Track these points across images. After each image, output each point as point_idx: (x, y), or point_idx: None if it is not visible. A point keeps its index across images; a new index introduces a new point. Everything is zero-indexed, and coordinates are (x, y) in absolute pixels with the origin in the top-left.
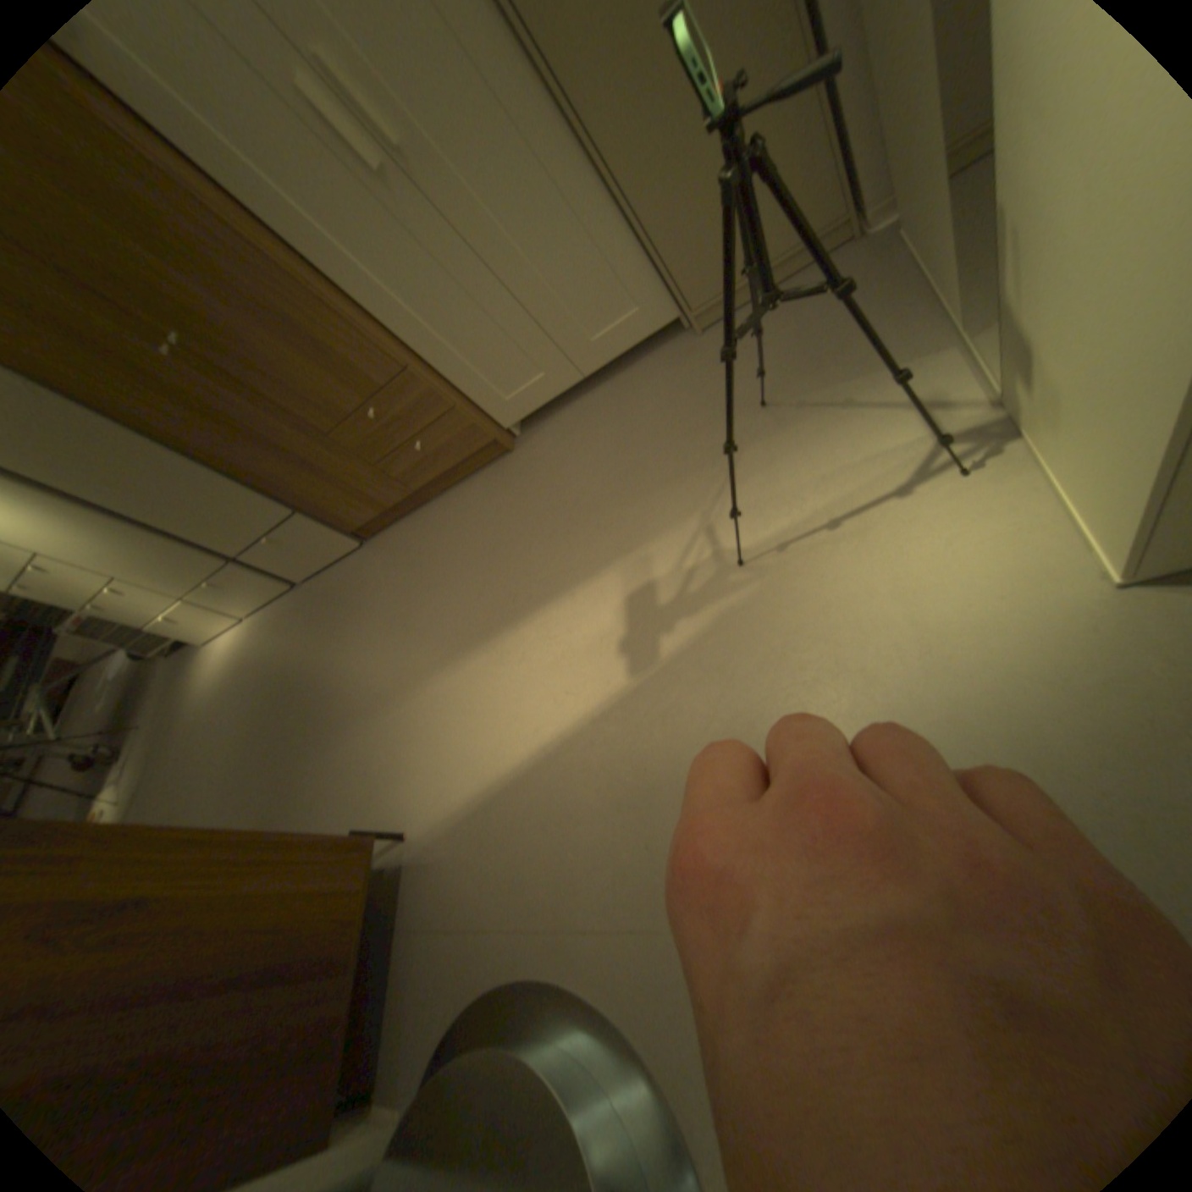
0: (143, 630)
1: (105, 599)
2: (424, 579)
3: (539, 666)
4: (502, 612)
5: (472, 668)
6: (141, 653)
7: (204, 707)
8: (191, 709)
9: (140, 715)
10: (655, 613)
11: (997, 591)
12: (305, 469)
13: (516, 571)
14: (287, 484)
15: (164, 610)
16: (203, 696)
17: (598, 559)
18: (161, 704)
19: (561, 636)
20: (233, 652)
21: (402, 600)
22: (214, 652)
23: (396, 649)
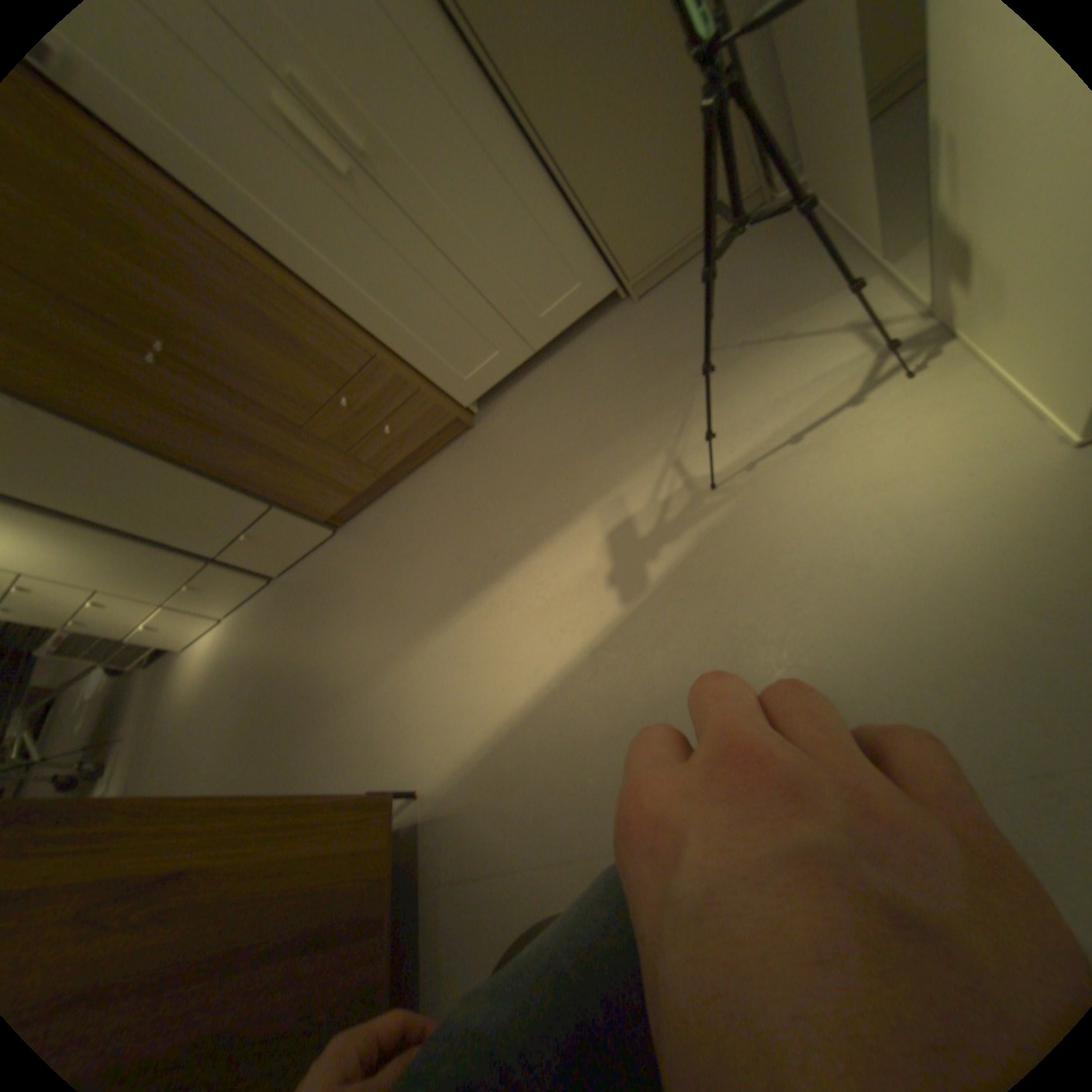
0: (122, 643)
1: (86, 613)
2: (401, 552)
3: (530, 611)
4: (484, 569)
5: (462, 624)
6: (116, 670)
7: (188, 709)
8: (175, 713)
9: (122, 728)
10: (638, 543)
11: (965, 469)
12: (281, 462)
13: (493, 530)
14: (264, 479)
15: (144, 618)
16: (187, 698)
17: (573, 506)
18: (143, 714)
19: (548, 580)
20: (214, 652)
21: (382, 575)
22: (193, 656)
23: (382, 620)
